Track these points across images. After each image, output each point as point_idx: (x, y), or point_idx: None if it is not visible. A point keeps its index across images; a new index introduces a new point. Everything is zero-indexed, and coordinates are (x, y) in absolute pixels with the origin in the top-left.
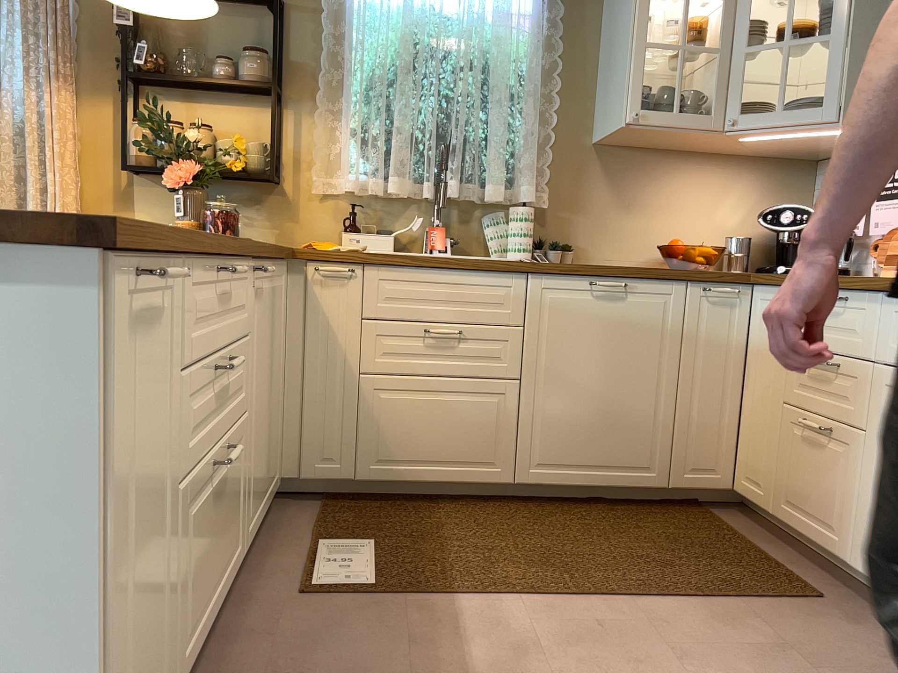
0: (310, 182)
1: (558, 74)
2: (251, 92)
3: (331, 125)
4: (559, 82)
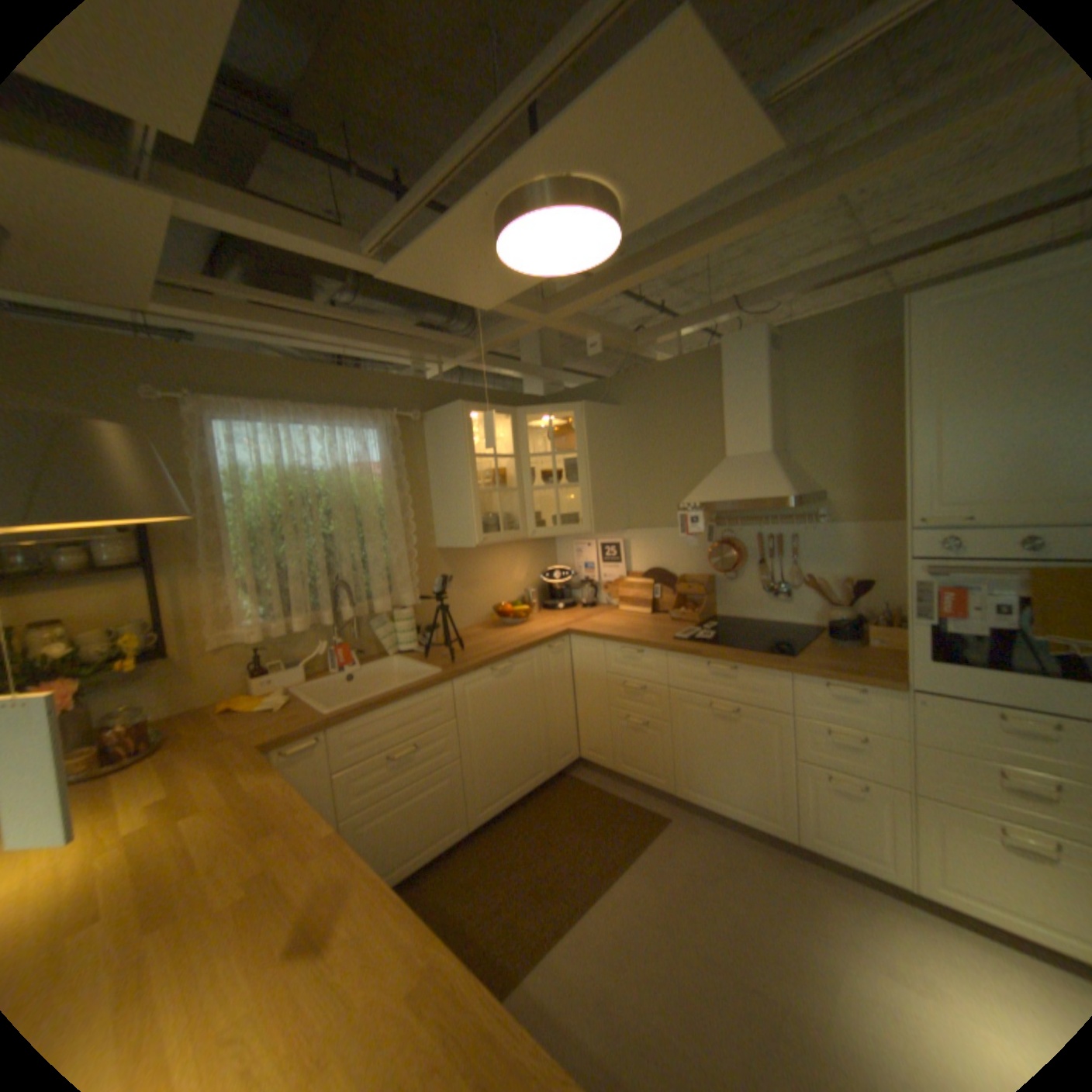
0: (196, 644)
1: (403, 505)
2: (100, 573)
3: (210, 585)
4: (409, 513)
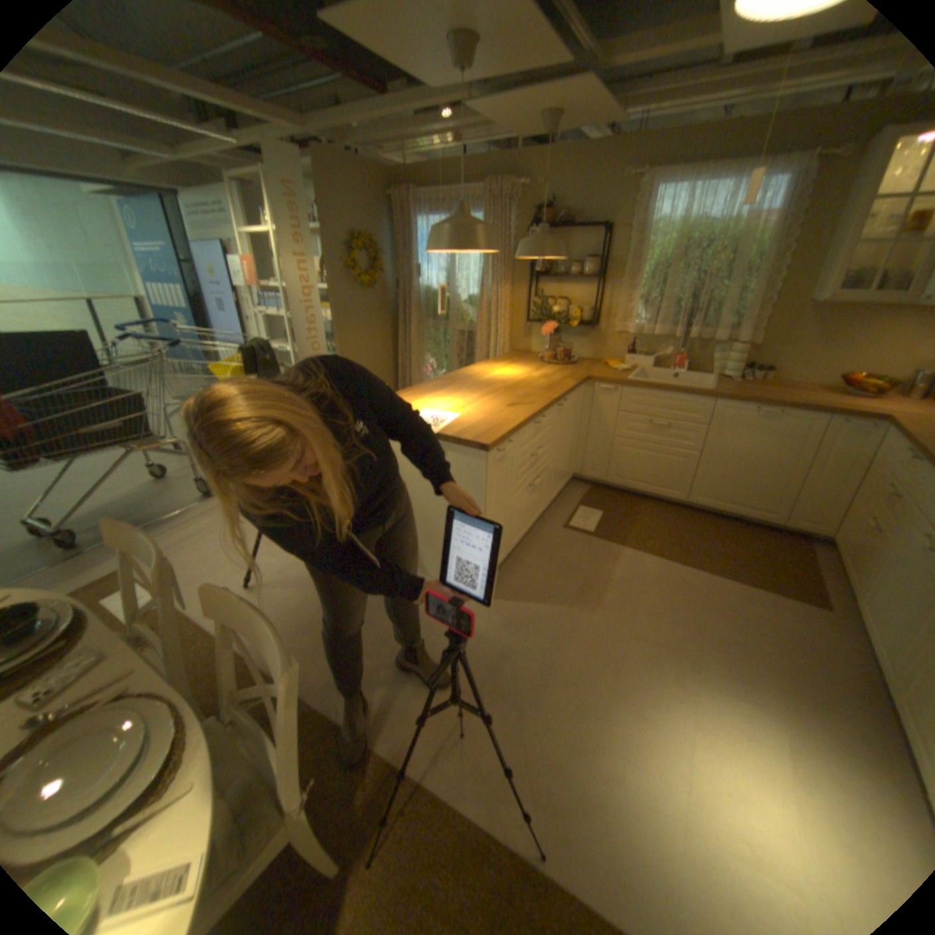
0: (612, 325)
1: (793, 250)
2: (587, 277)
3: (628, 293)
4: (788, 259)
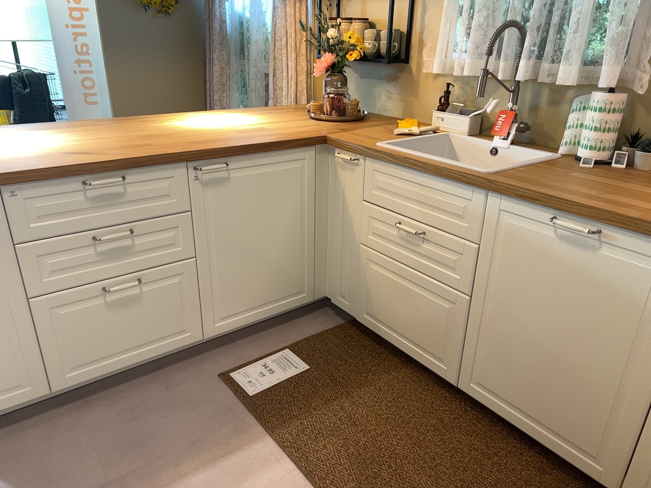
0: (425, 62)
1: None
2: None
3: (442, 7)
4: None
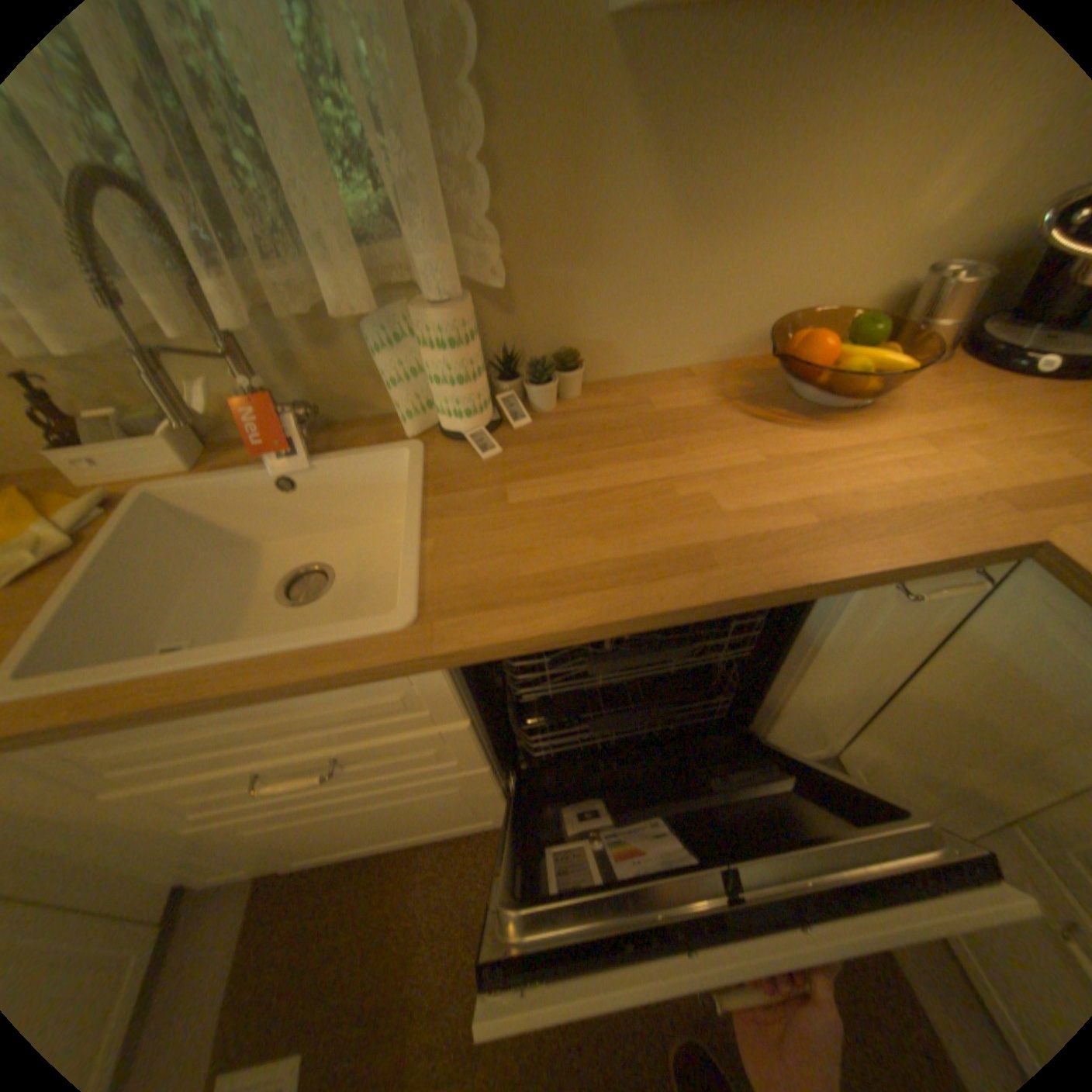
0: None
1: None
2: None
3: None
4: None
